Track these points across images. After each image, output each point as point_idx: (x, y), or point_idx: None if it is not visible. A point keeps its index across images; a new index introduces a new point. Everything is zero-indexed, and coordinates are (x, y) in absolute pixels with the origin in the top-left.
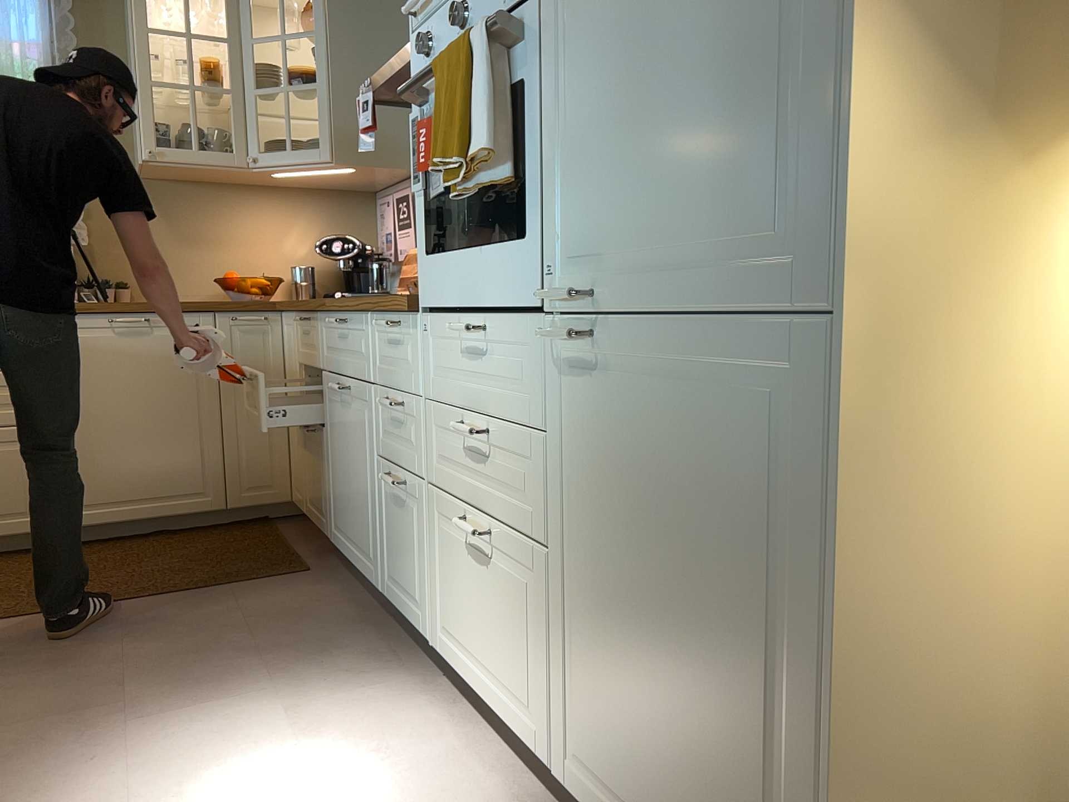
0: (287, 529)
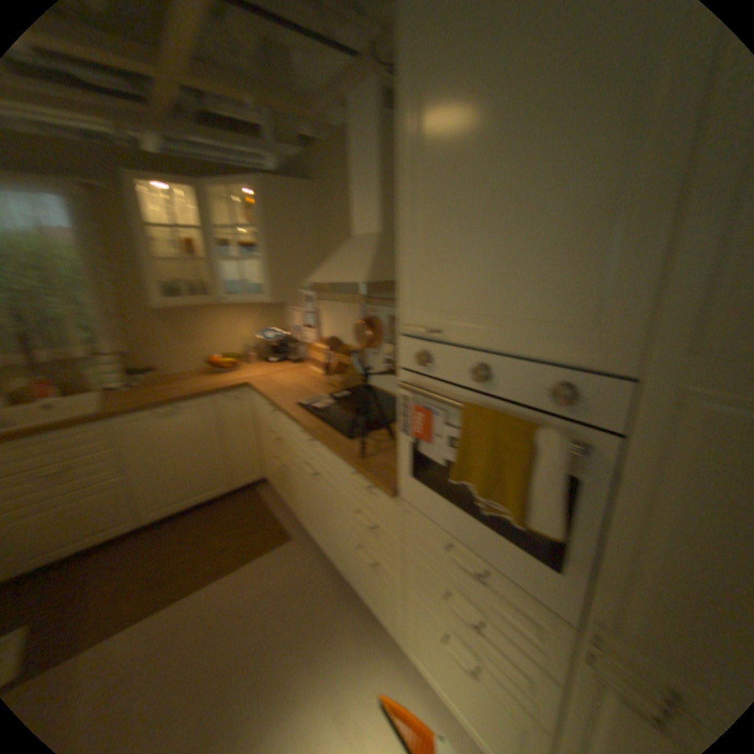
0: (261, 494)
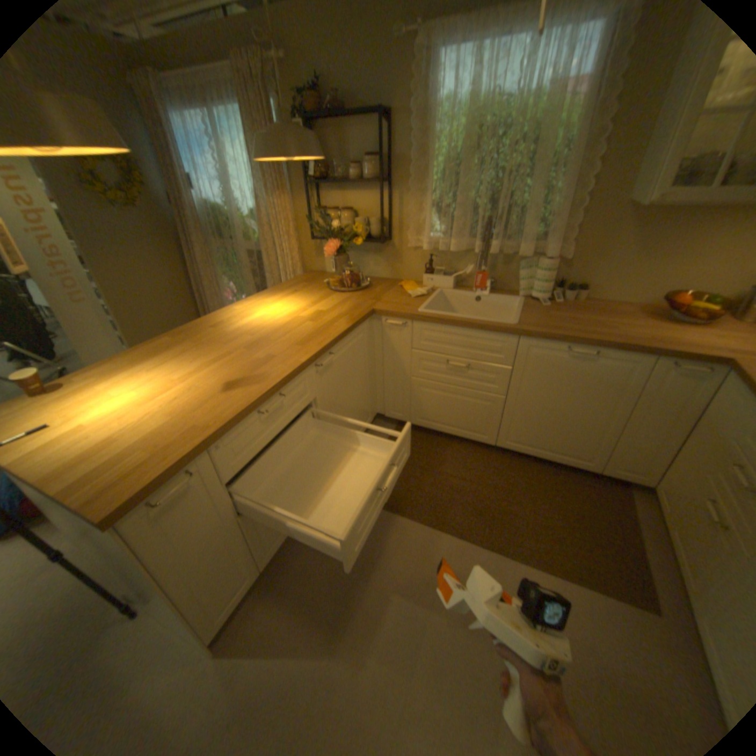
0: (643, 510)
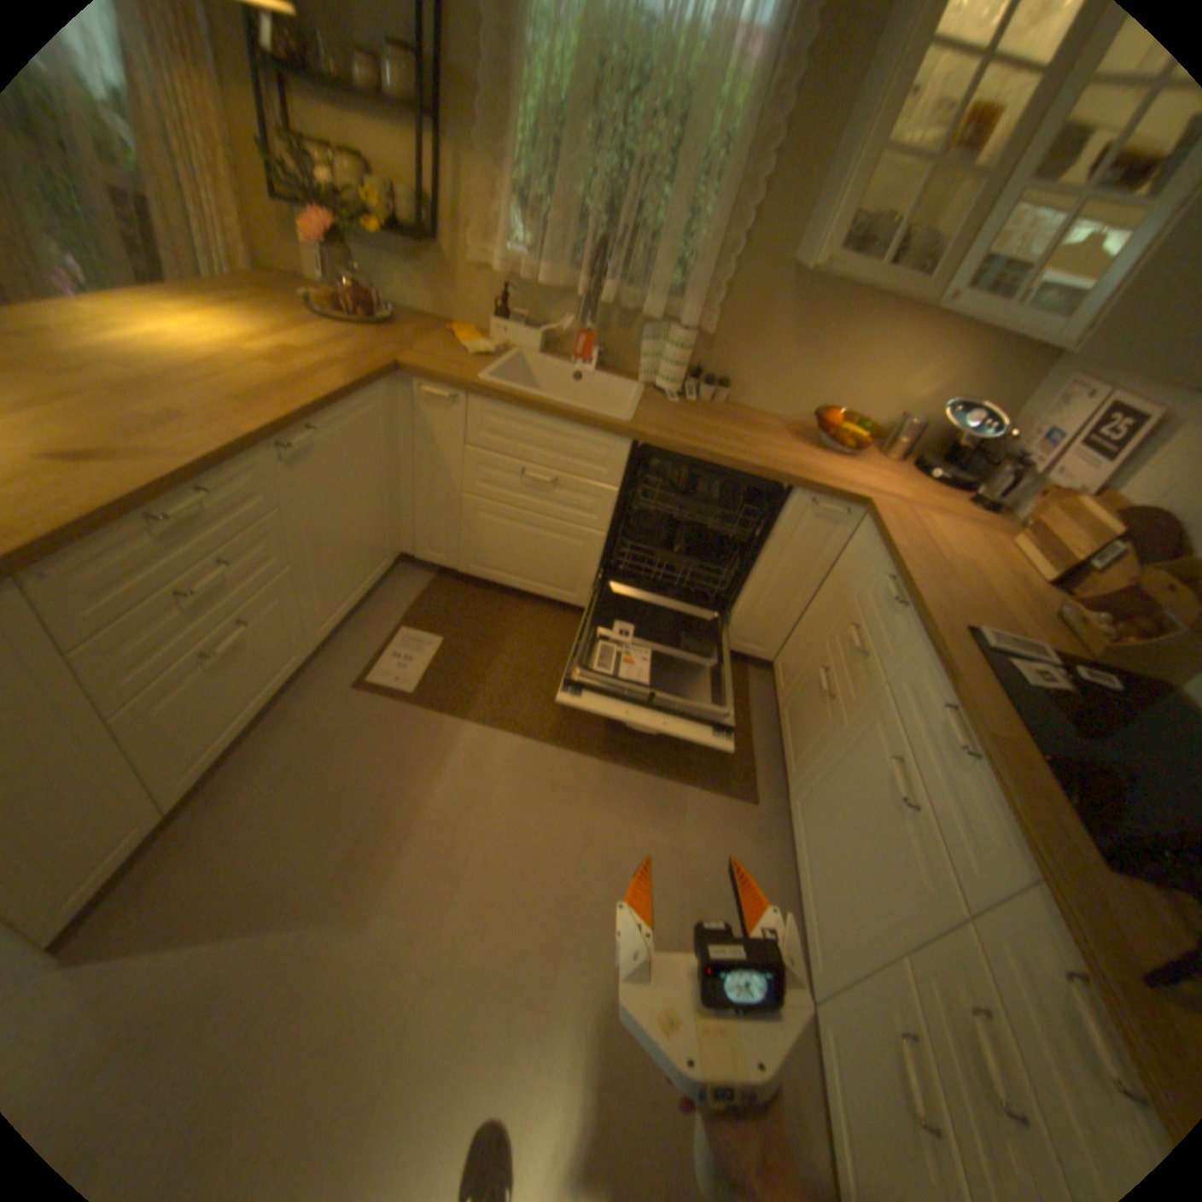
0: (756, 689)
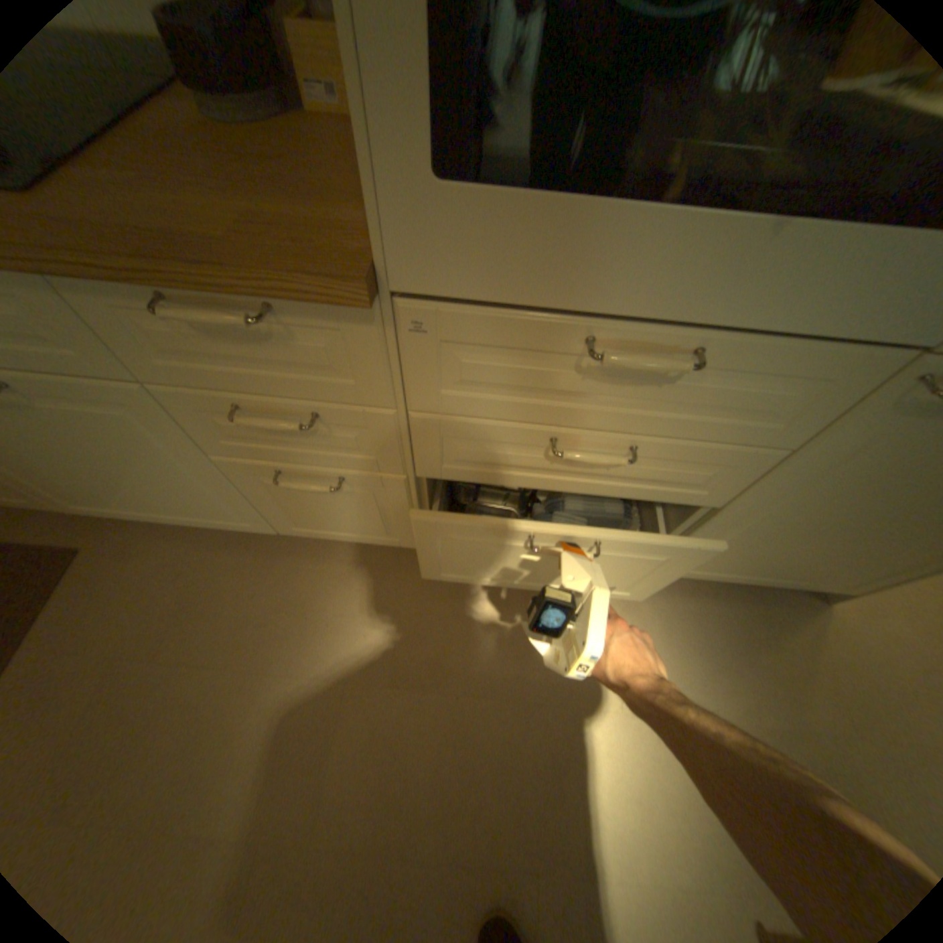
0: None
